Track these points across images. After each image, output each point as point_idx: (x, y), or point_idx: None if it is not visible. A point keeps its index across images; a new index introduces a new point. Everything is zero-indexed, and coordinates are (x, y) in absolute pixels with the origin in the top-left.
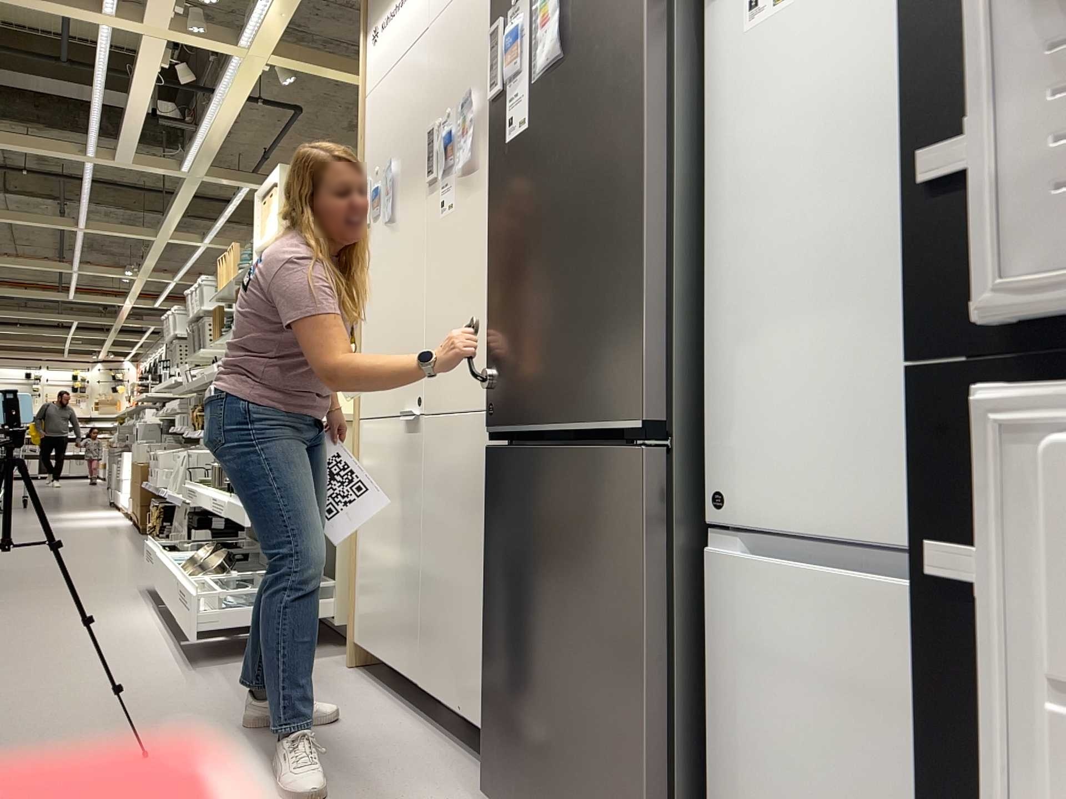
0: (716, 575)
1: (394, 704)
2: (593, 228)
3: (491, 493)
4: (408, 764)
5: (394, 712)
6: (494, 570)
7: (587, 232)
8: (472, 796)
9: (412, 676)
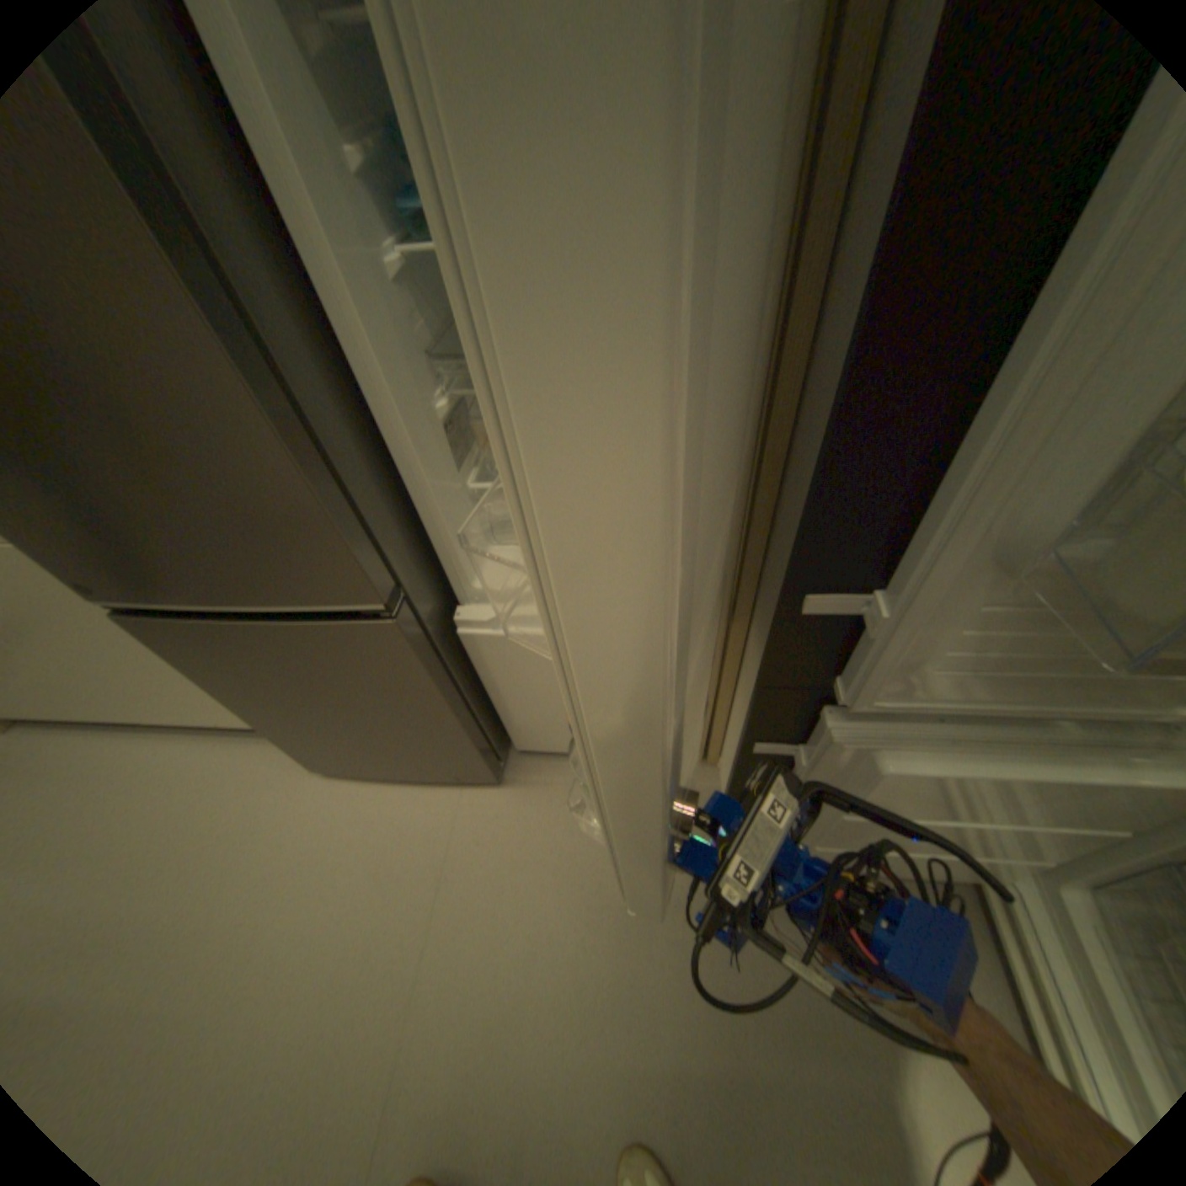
0: (464, 639)
1: (114, 738)
2: (143, 417)
3: (155, 646)
4: (209, 784)
5: (126, 746)
6: (218, 689)
7: (130, 420)
8: (291, 770)
9: (119, 721)
